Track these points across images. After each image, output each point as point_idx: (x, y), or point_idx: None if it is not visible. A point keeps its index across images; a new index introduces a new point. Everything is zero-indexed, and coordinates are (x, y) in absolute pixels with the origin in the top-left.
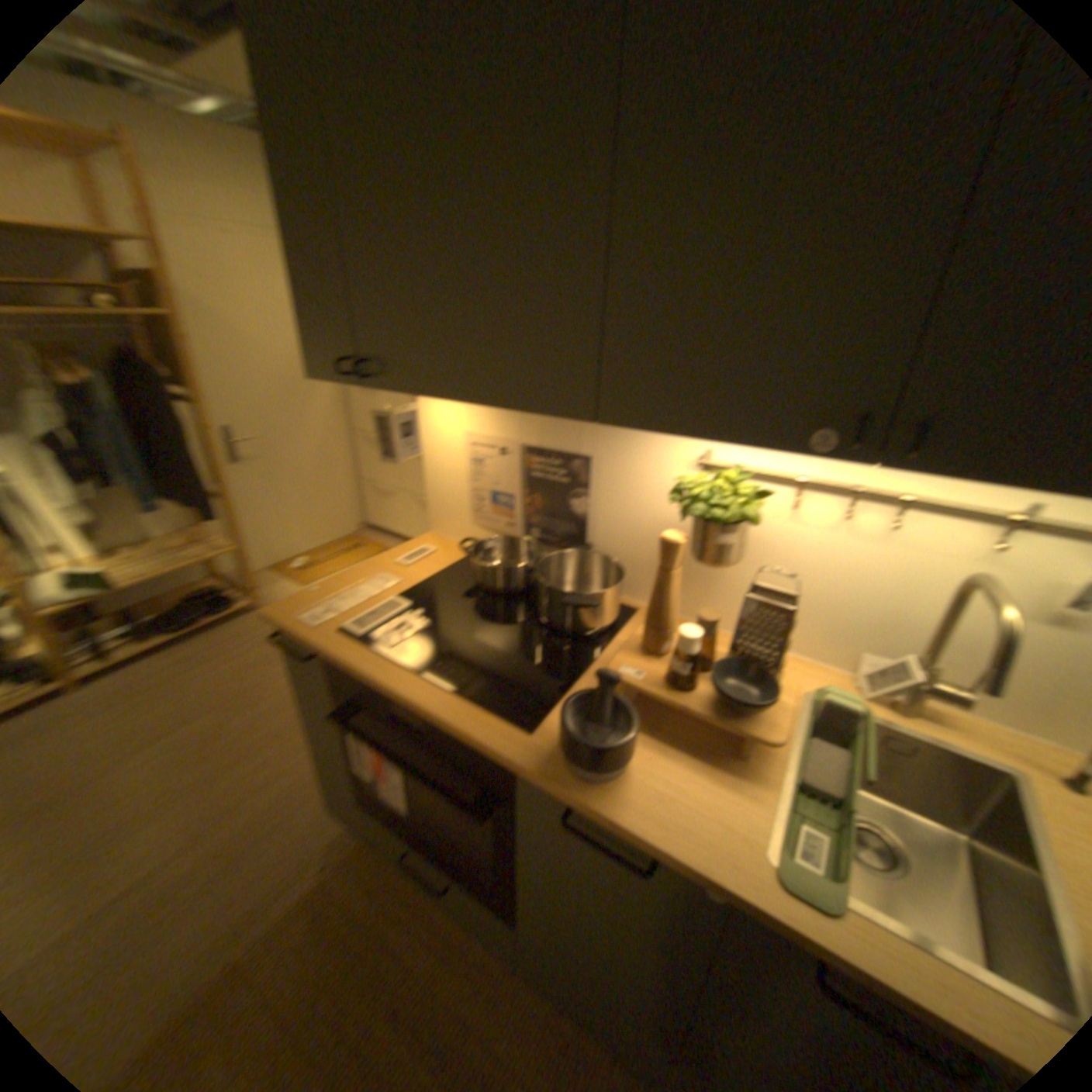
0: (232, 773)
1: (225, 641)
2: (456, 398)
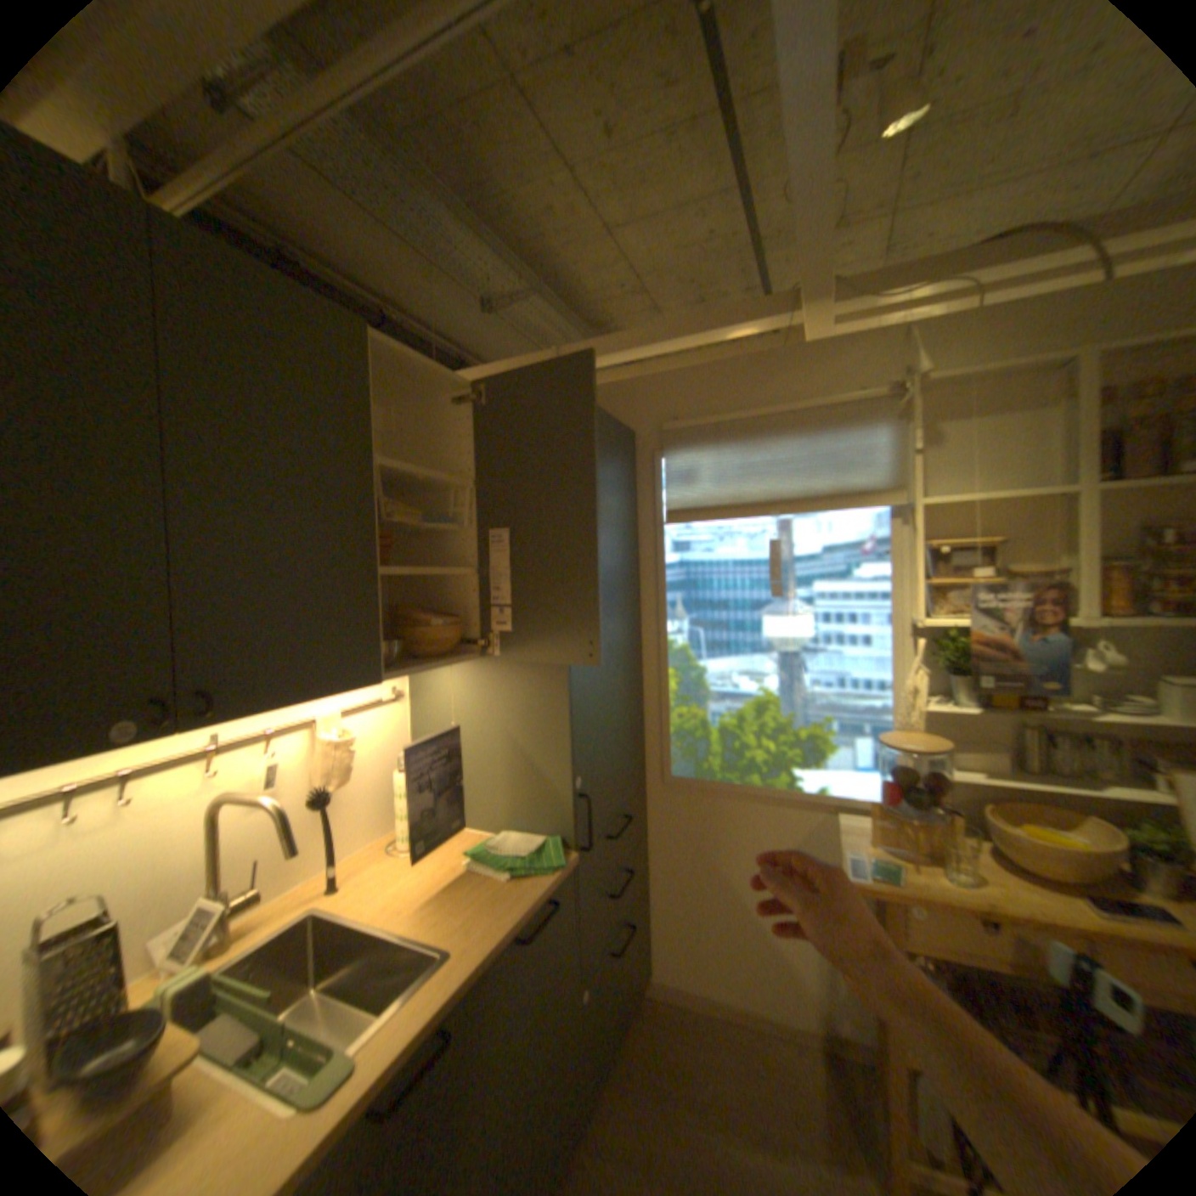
0: None
1: None
2: None
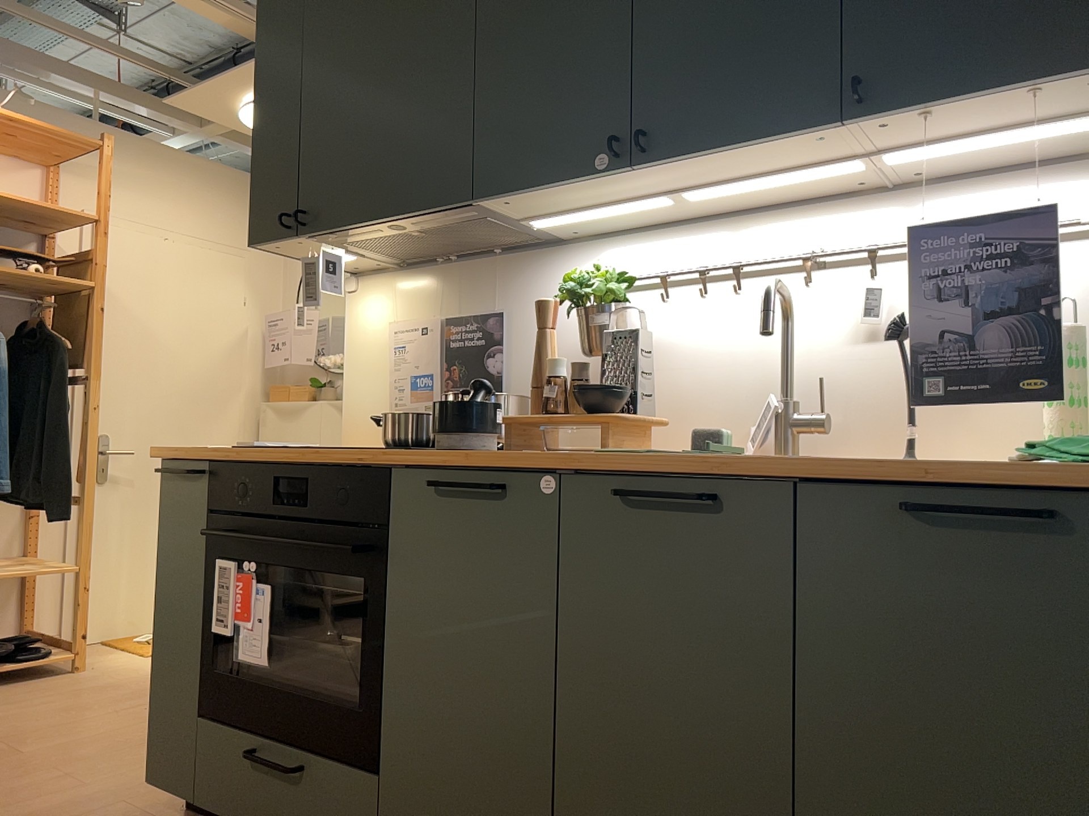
0: (5, 784)
1: (16, 693)
2: (374, 224)
